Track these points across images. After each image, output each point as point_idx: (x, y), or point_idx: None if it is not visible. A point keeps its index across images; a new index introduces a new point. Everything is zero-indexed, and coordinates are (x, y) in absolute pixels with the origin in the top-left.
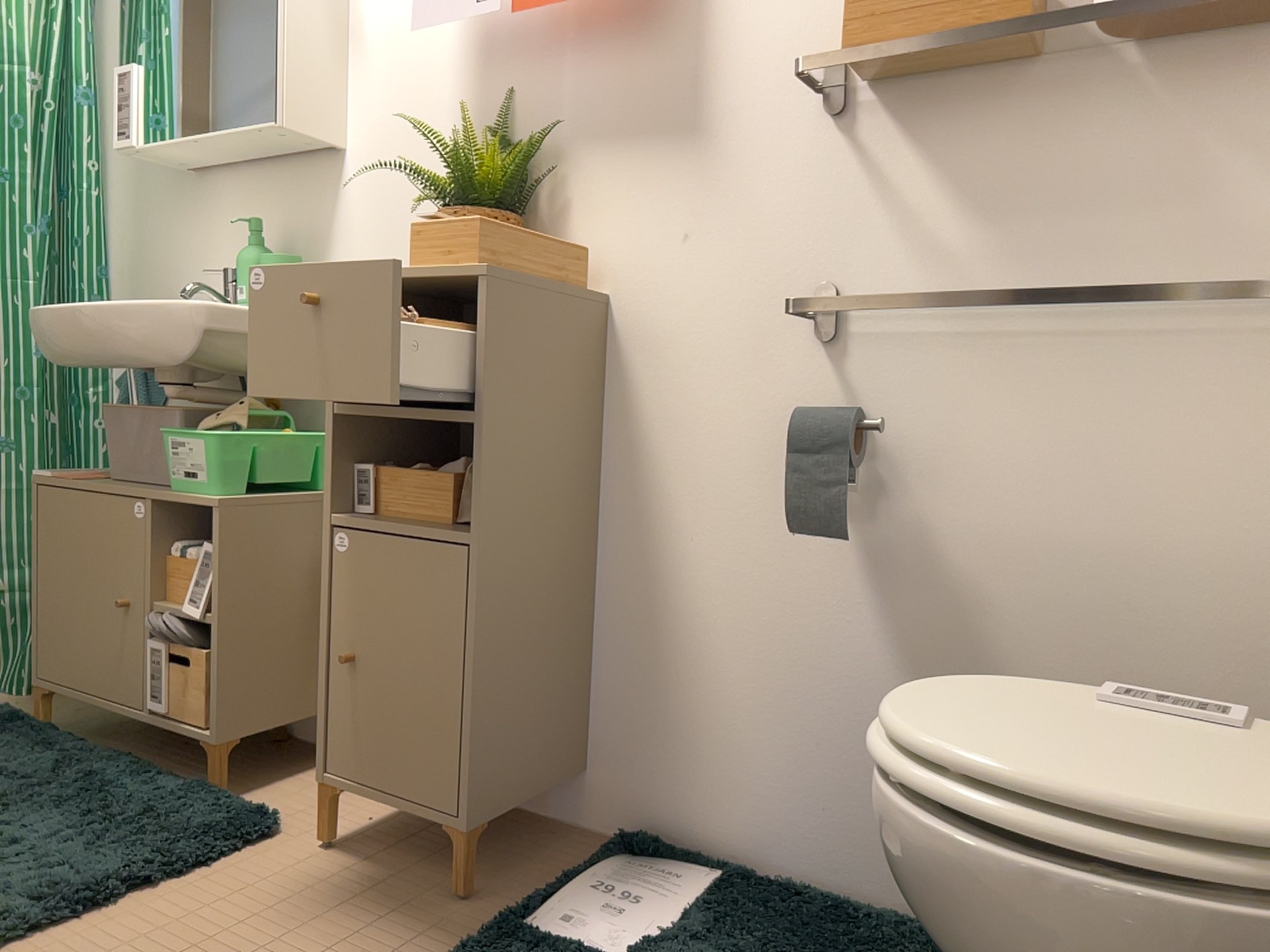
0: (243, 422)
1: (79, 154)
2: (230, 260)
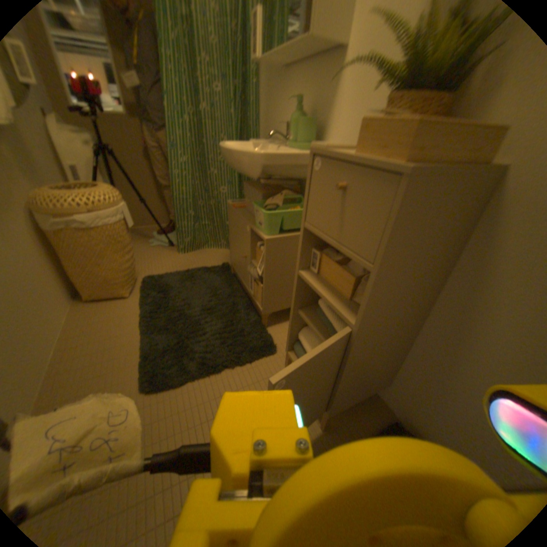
0: (276, 206)
1: (249, 60)
2: (290, 114)
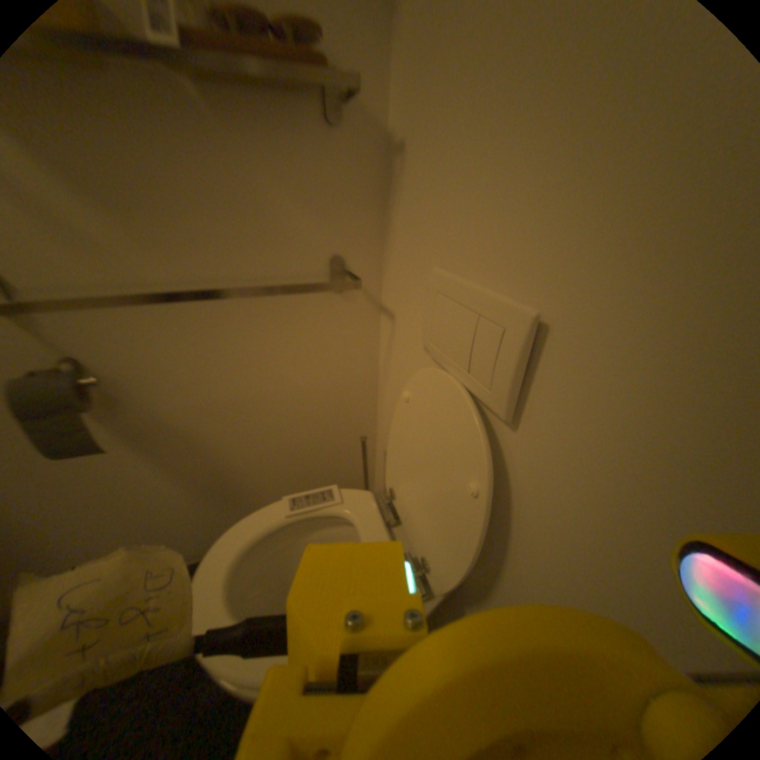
0: None
1: None
2: None
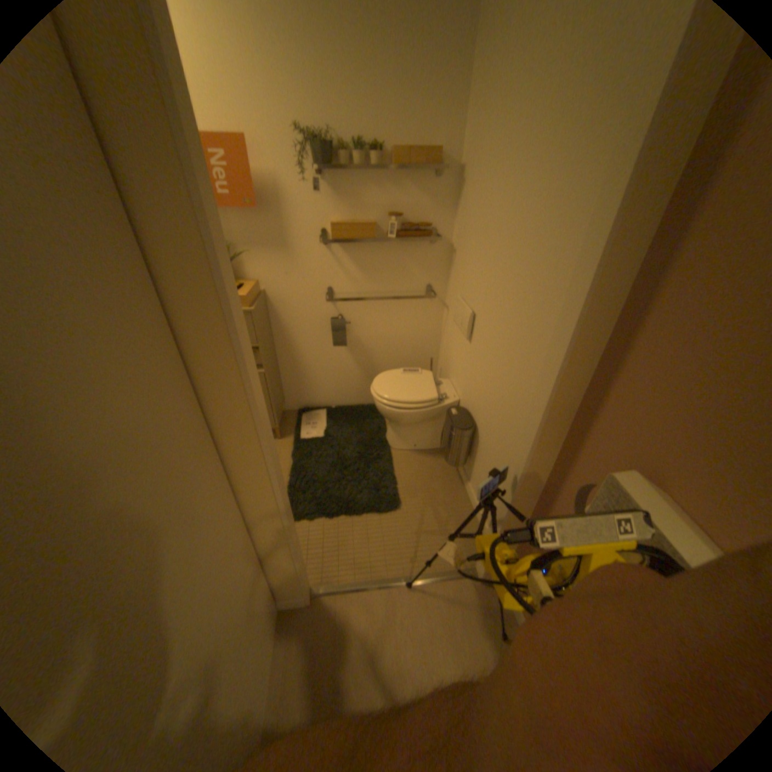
0: None
1: None
2: None
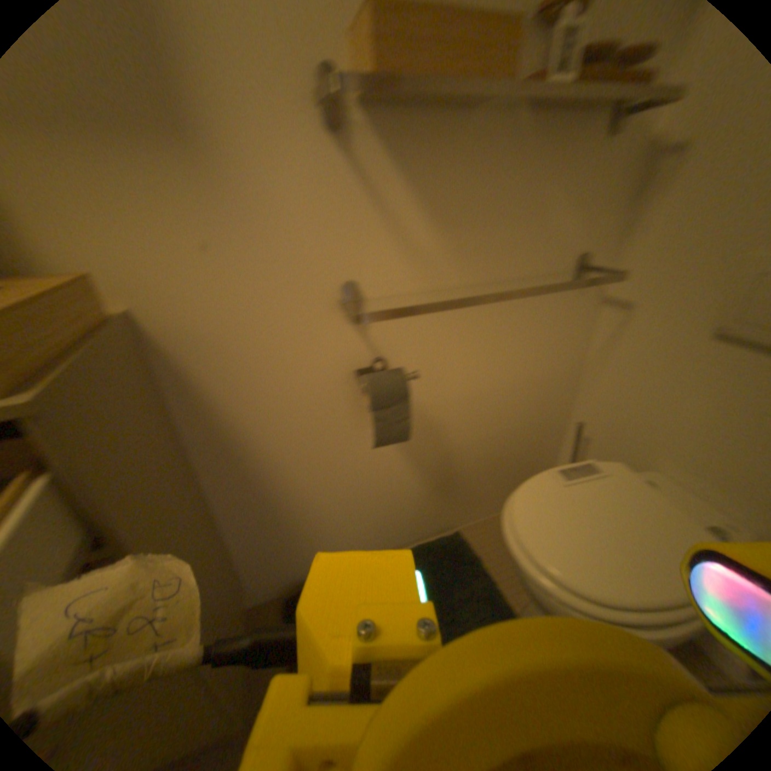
0: None
1: None
2: None
